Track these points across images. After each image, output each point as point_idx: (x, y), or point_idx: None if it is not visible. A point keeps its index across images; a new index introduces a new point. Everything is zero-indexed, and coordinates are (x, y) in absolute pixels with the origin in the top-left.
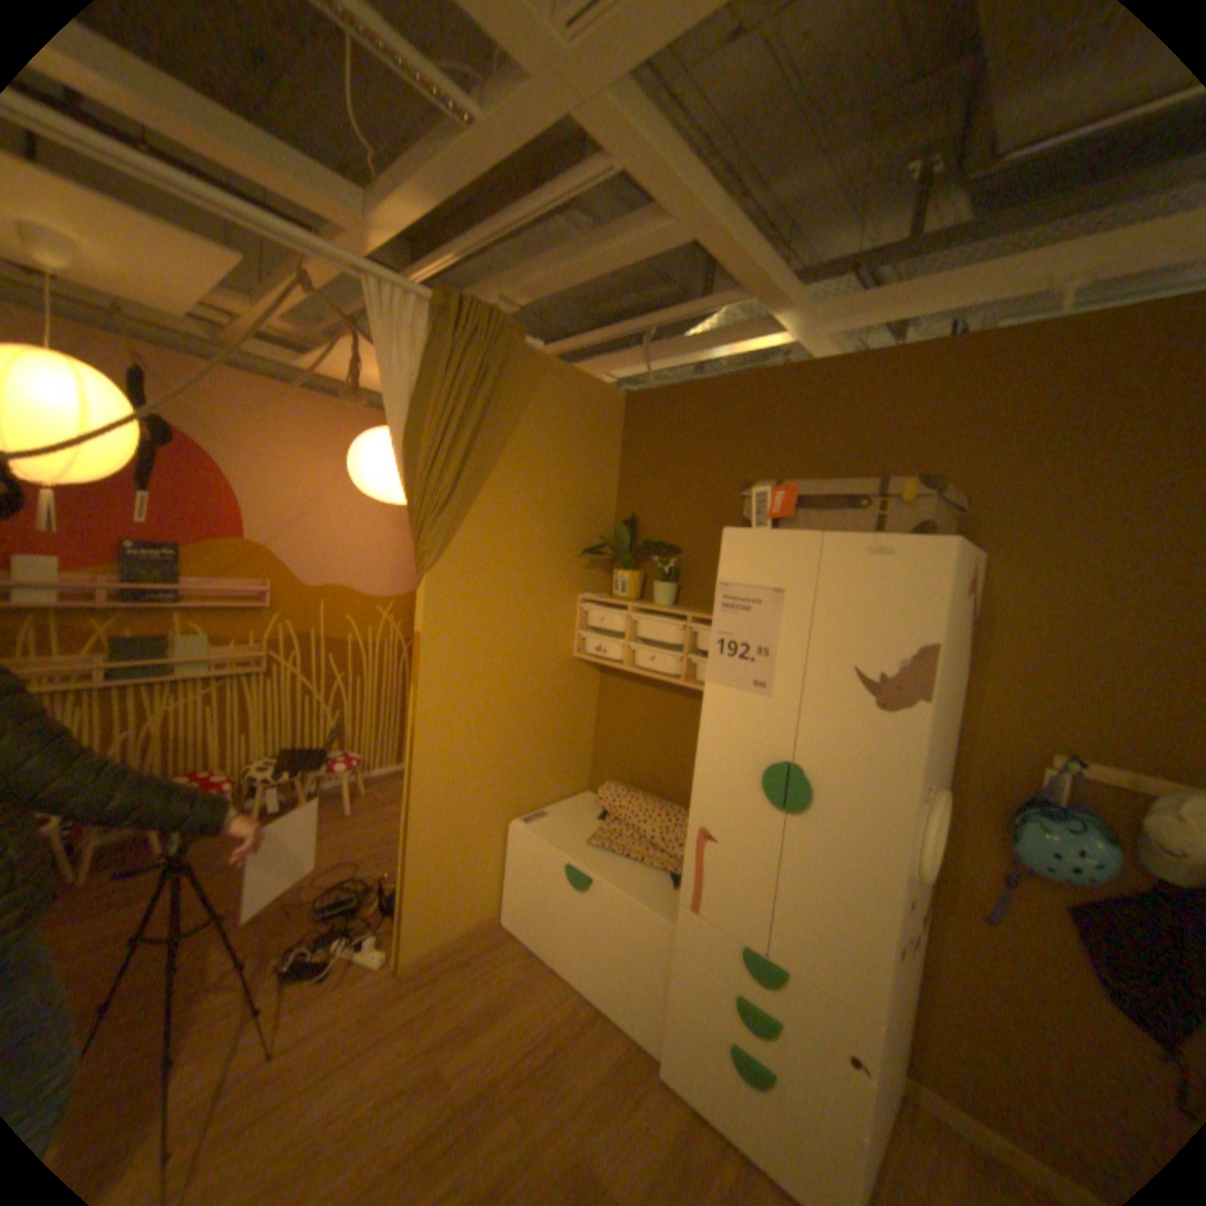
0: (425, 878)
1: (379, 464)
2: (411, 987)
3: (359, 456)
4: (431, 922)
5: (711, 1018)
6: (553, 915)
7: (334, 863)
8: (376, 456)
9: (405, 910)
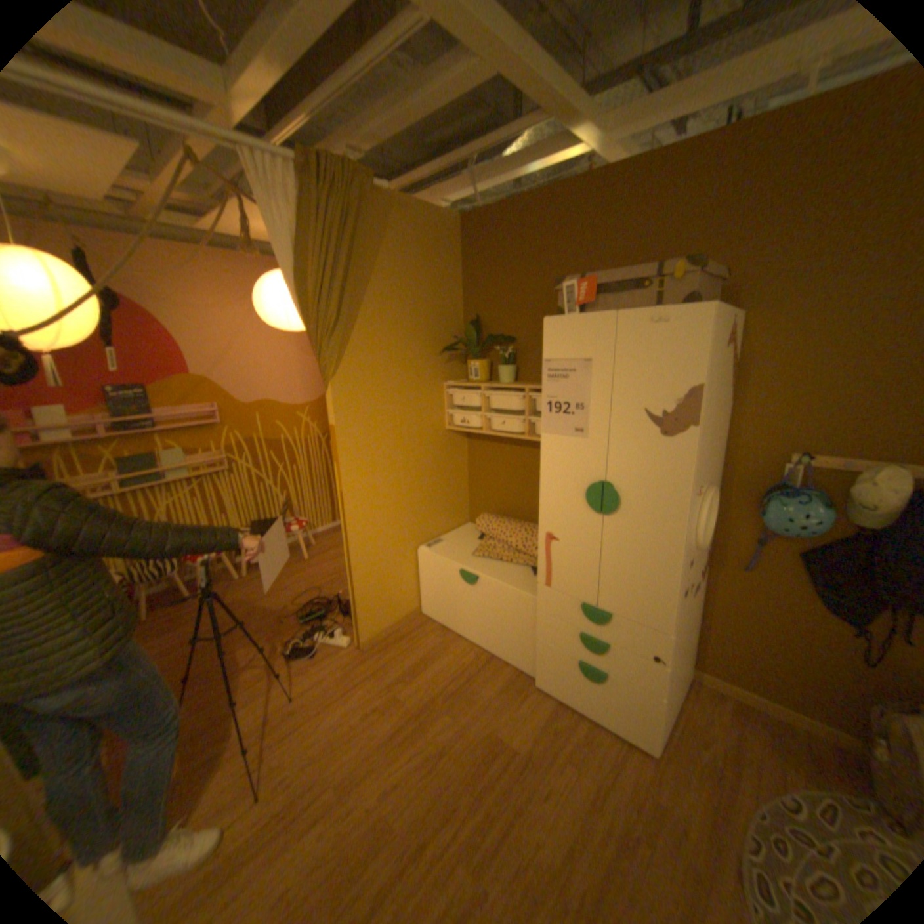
0: (367, 589)
1: (277, 301)
2: (369, 655)
3: (260, 297)
4: (375, 615)
5: (564, 648)
6: (455, 602)
7: (303, 589)
8: (273, 295)
9: (357, 610)
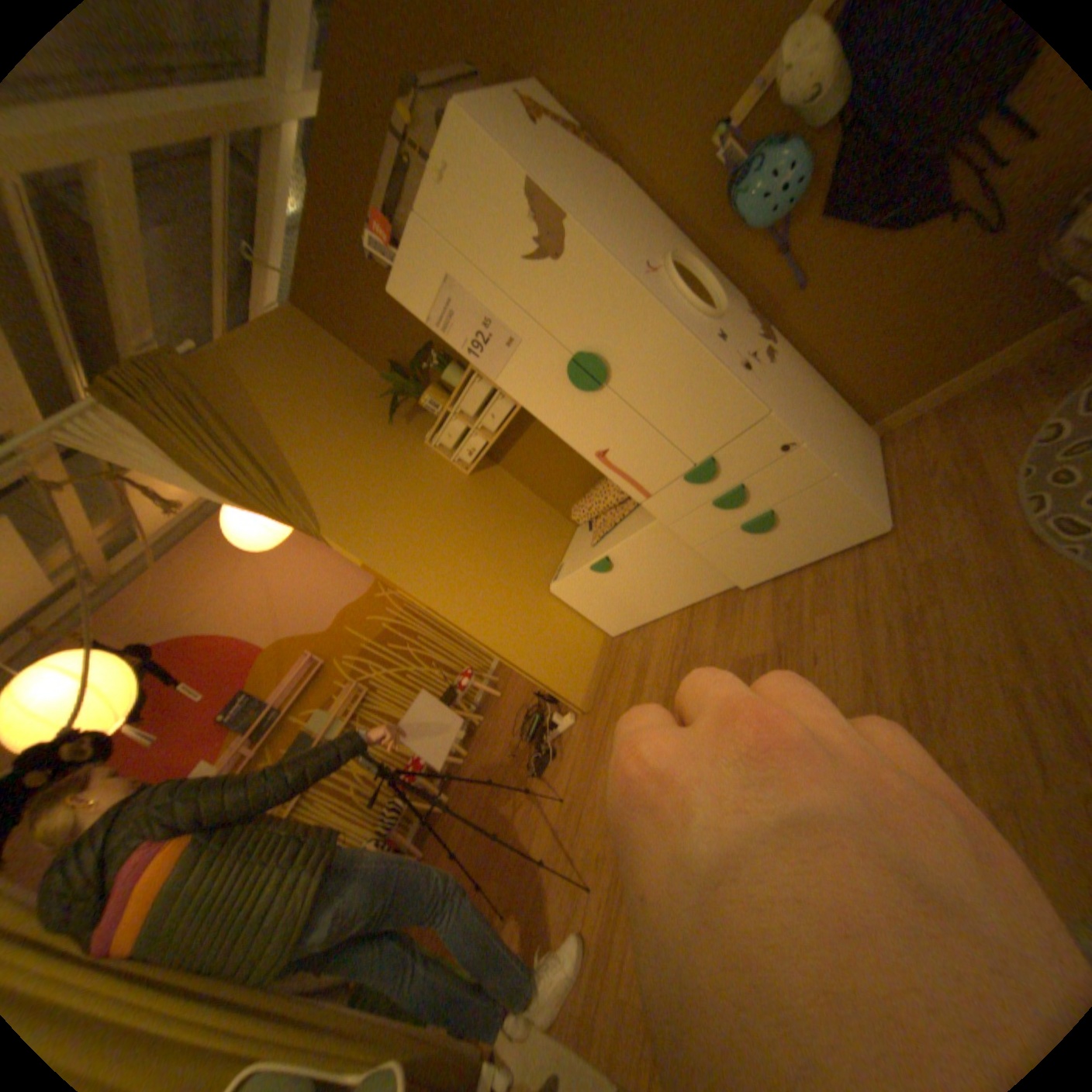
0: (536, 659)
1: (246, 522)
2: (595, 707)
3: (233, 532)
4: (569, 673)
5: (720, 529)
6: (619, 596)
7: (513, 715)
8: (238, 520)
9: (546, 682)
